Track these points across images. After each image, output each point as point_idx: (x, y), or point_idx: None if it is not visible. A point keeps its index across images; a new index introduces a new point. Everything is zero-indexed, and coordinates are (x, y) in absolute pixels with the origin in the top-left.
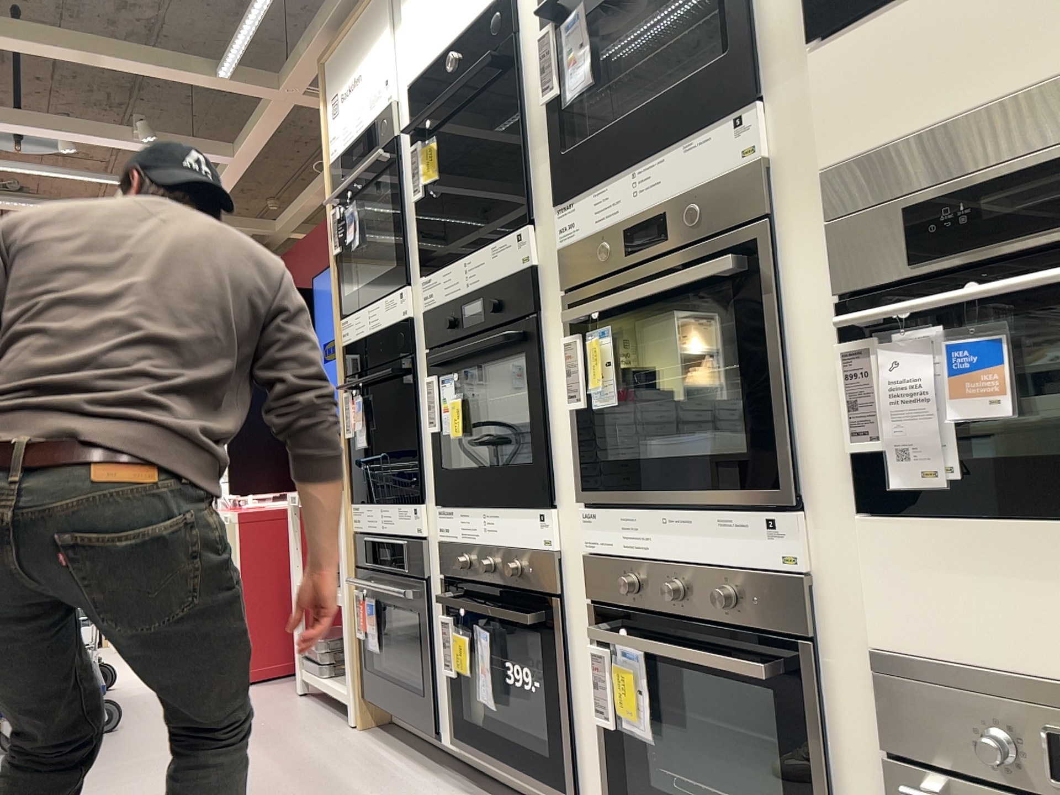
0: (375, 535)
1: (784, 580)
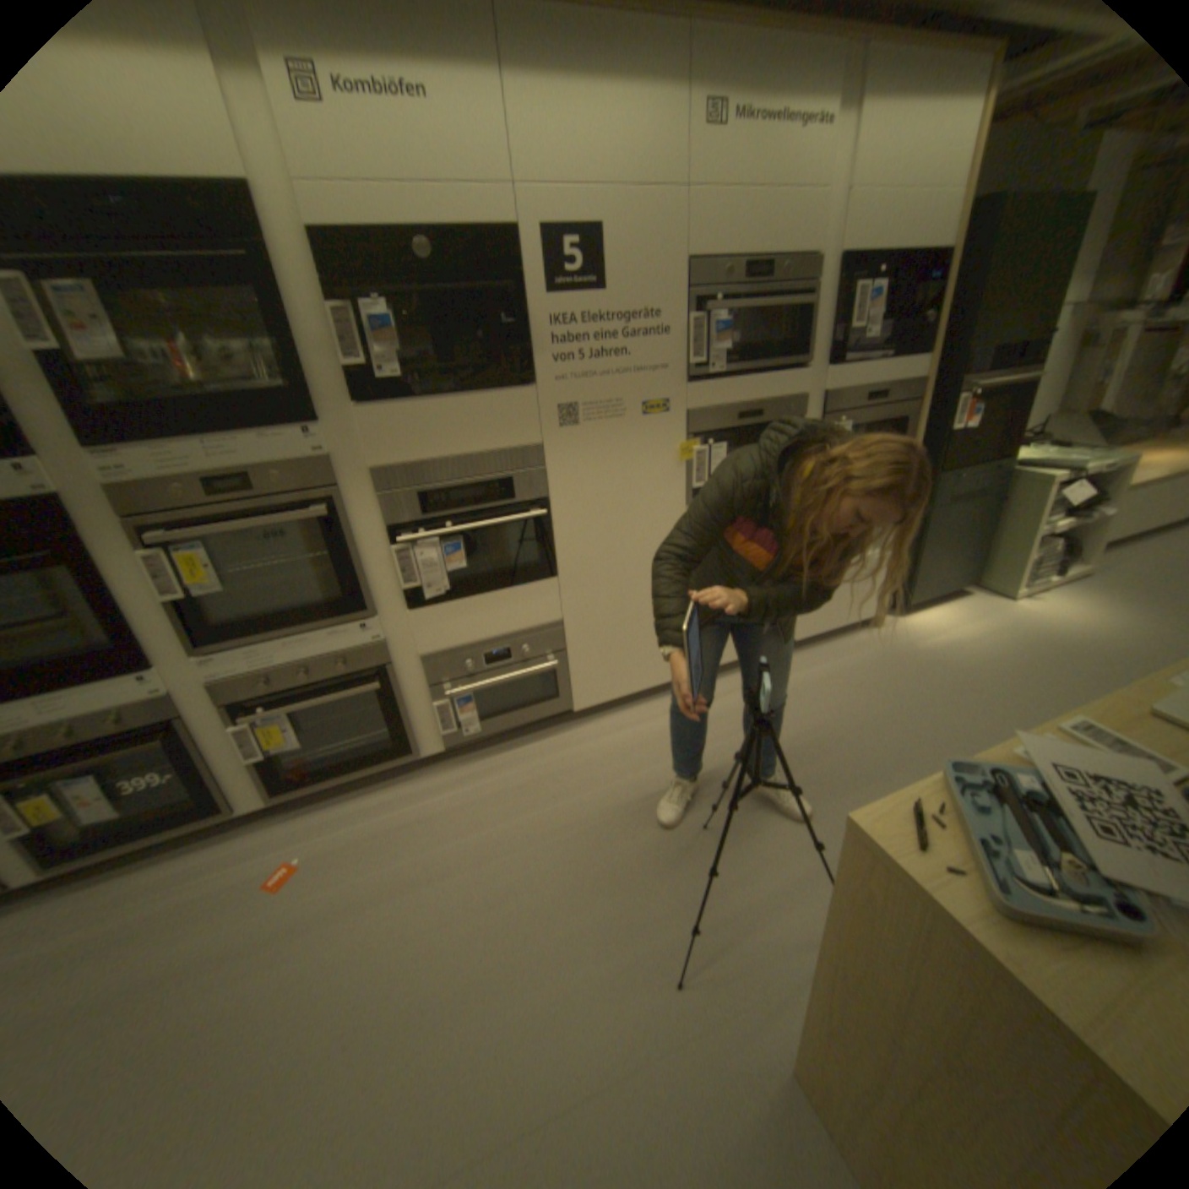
0: None
1: (373, 649)
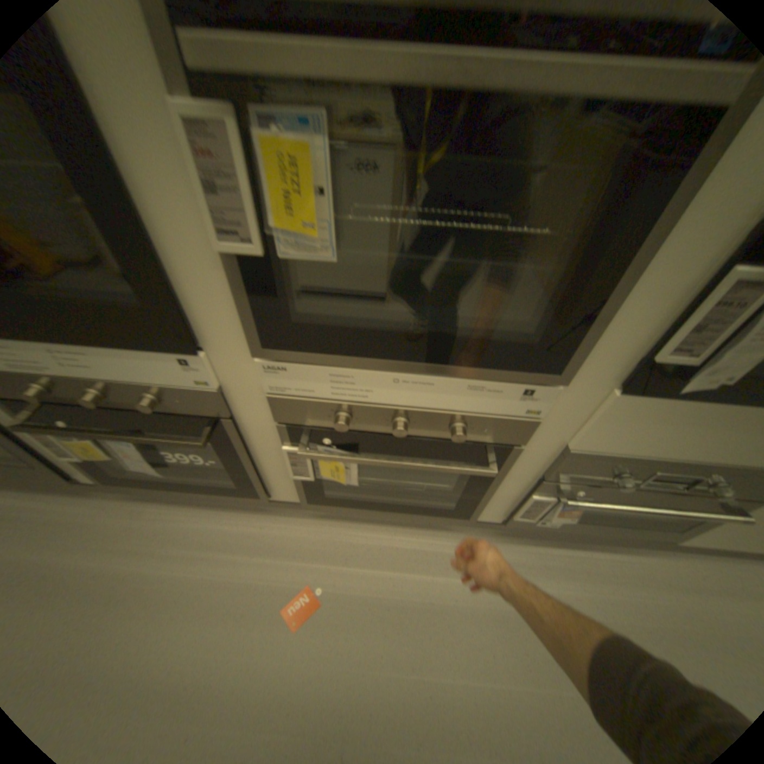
0: None
1: (522, 423)
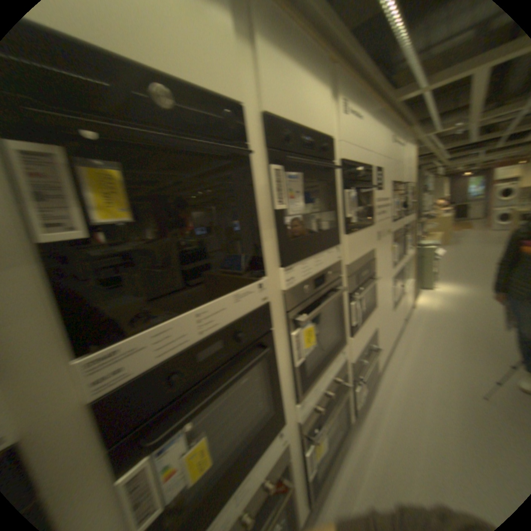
0: None
1: (346, 365)
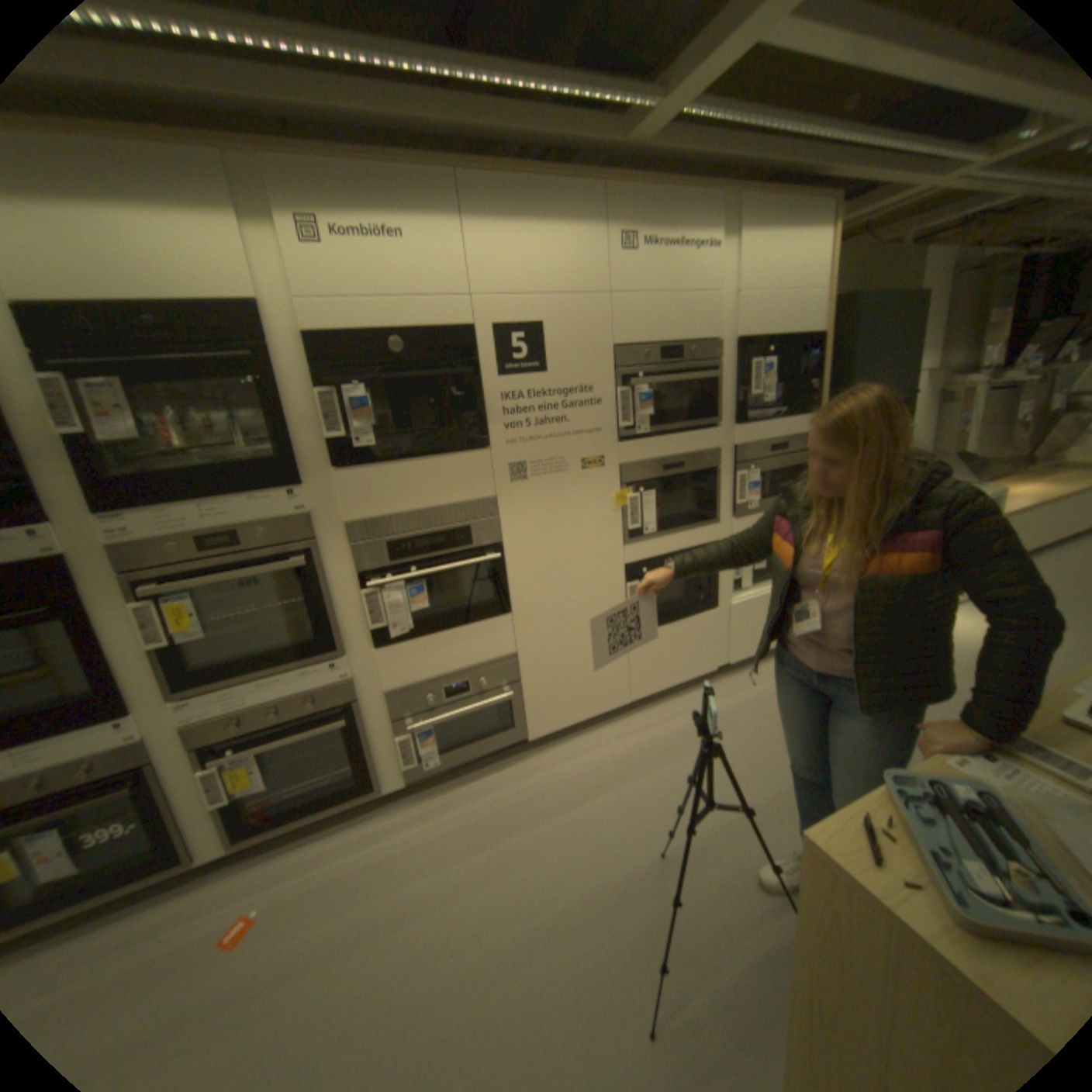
0: None
1: (340, 688)
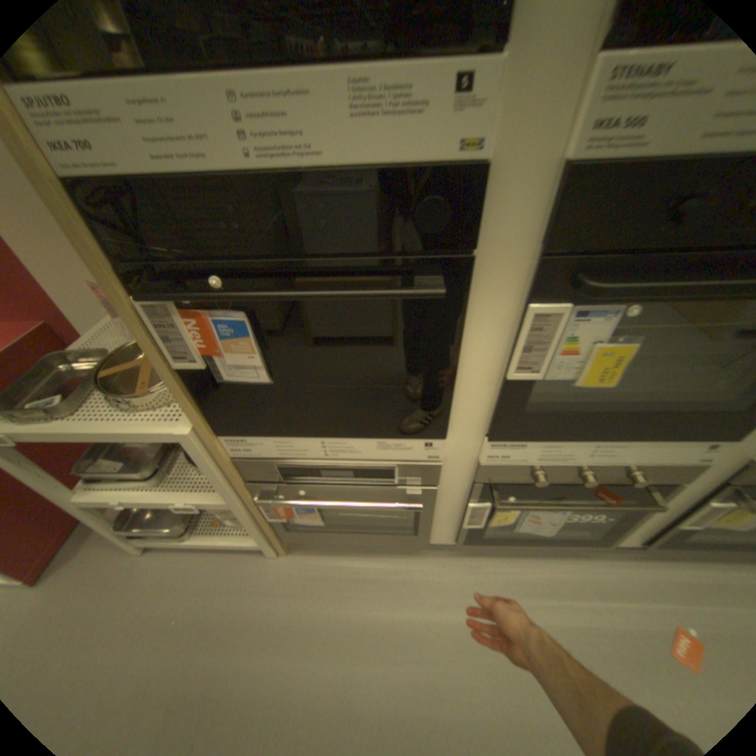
0: (306, 460)
1: None
